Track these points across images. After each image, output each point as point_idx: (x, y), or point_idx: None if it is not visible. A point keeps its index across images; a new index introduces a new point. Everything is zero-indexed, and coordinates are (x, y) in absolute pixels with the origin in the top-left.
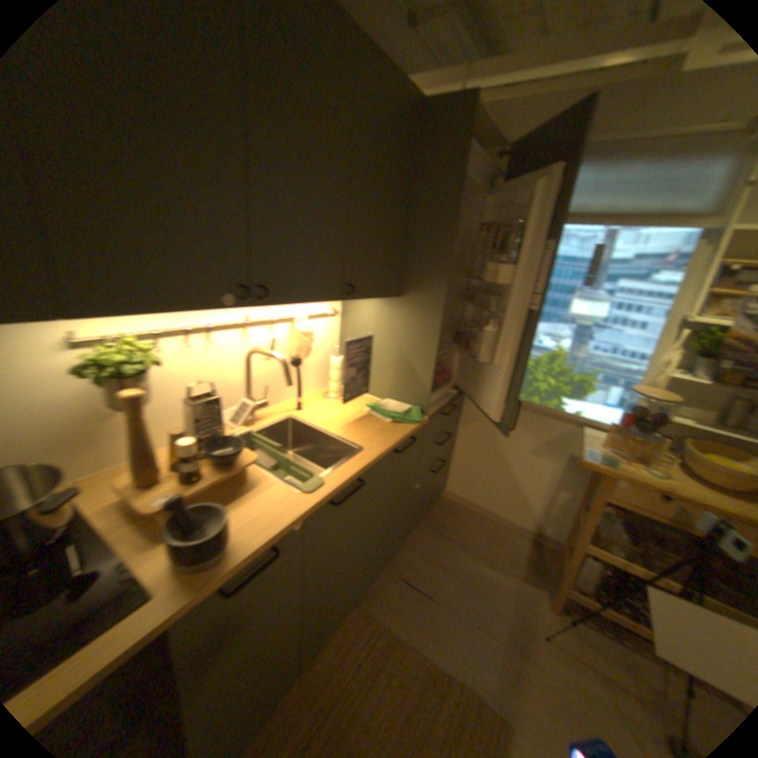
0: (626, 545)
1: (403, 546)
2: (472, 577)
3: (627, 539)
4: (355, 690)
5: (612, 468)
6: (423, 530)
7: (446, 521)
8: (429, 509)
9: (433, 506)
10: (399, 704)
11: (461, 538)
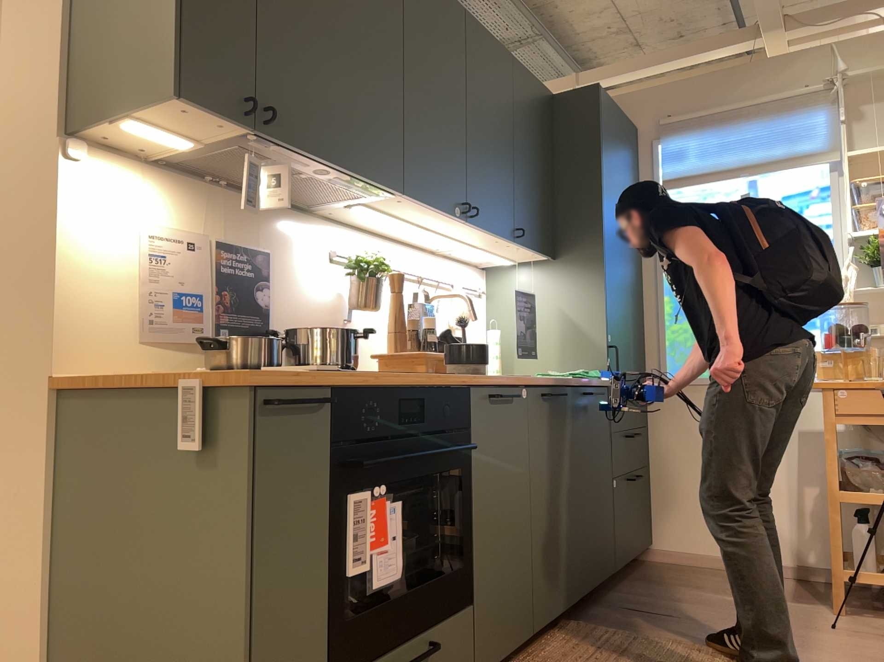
0: (878, 472)
1: (615, 590)
2: (721, 602)
3: (880, 471)
4: (603, 658)
5: (826, 381)
6: (637, 580)
7: (666, 573)
8: (637, 568)
9: (642, 566)
10: (661, 661)
11: (693, 582)
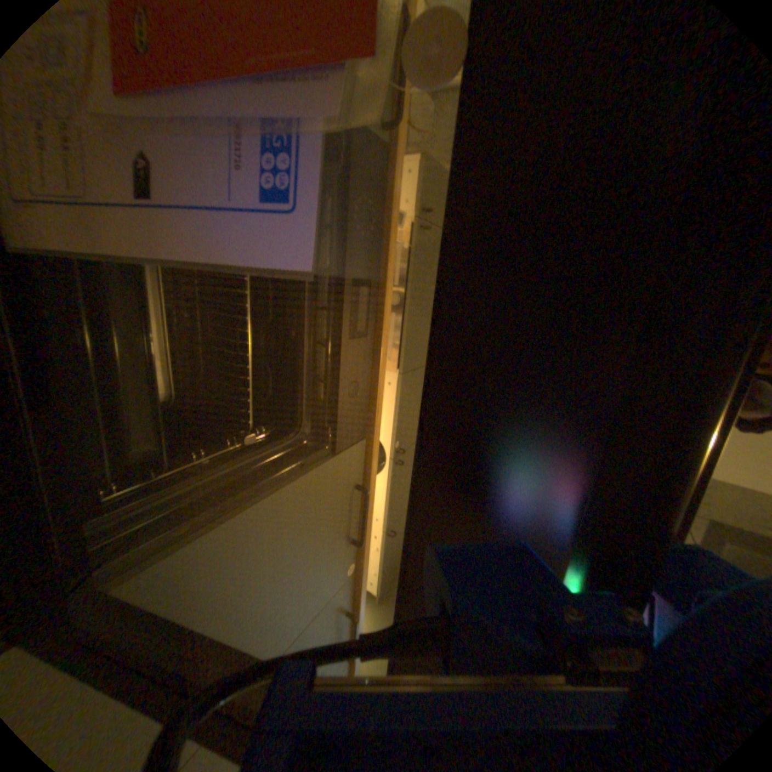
0: None
1: None
2: None
3: None
4: None
5: None
6: None
7: None
8: None
9: None
10: None
11: None
